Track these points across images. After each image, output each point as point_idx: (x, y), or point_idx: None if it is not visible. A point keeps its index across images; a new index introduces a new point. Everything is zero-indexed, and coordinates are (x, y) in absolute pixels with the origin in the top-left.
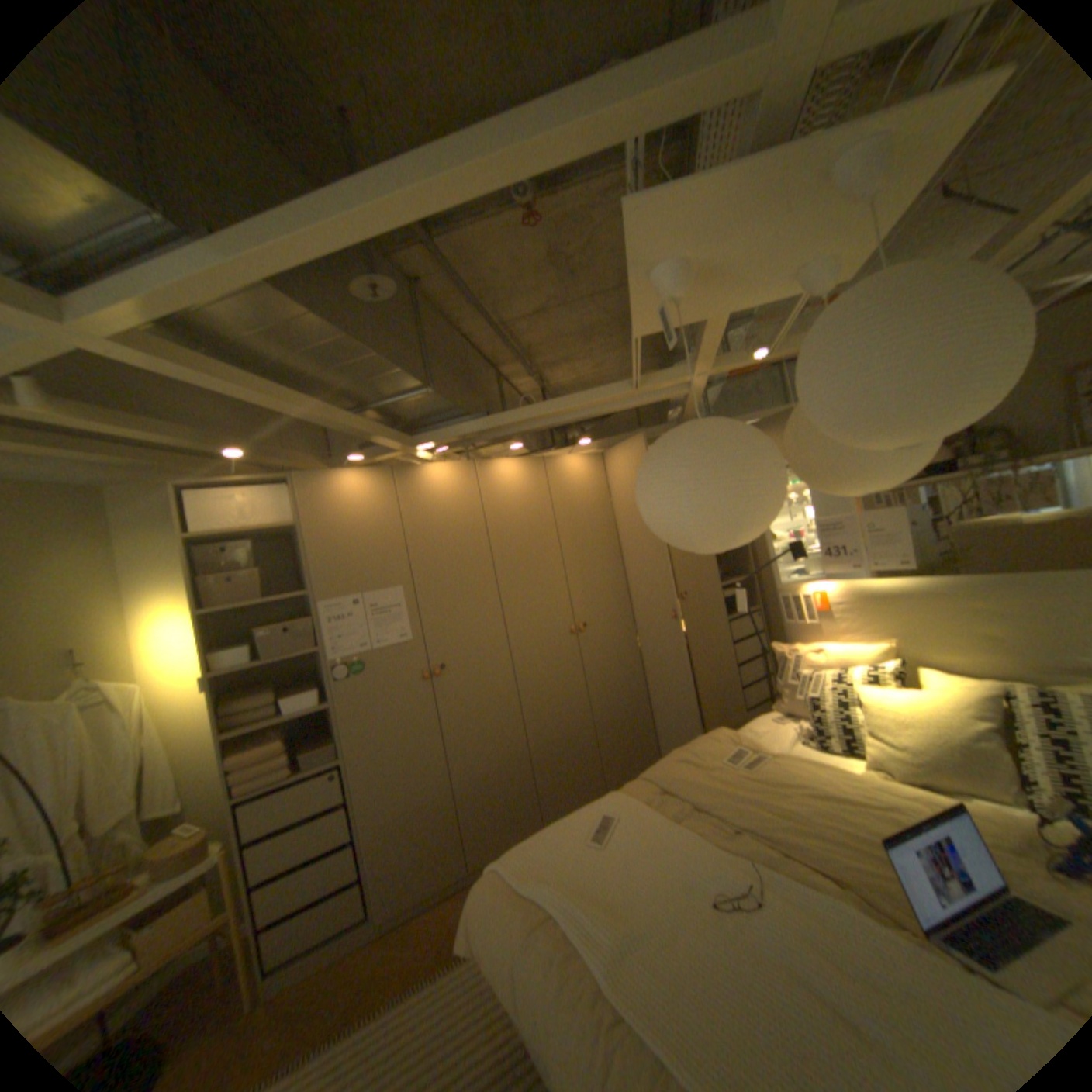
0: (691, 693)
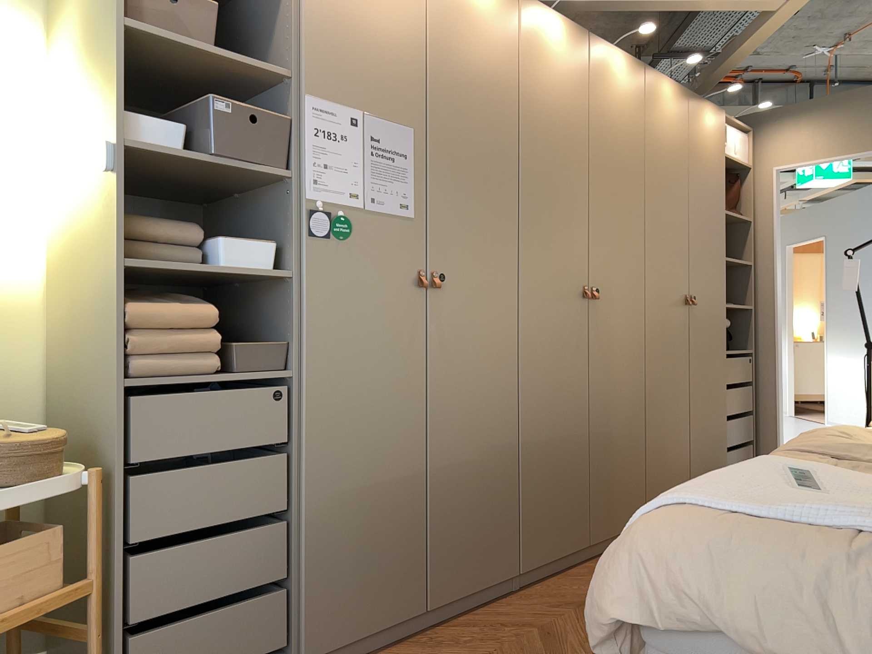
0: (684, 430)
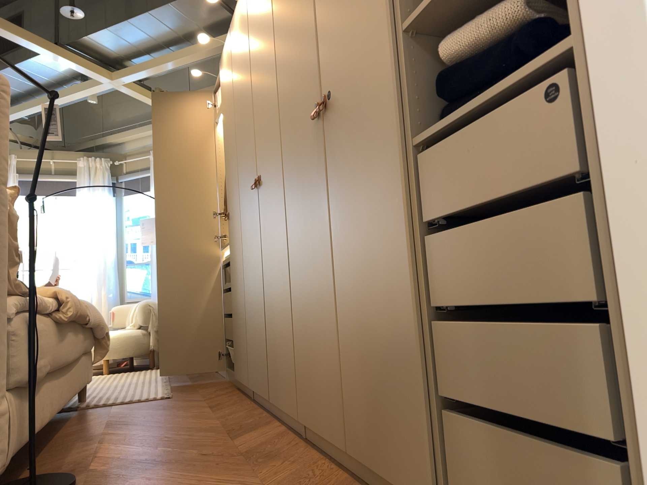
0: (328, 315)
